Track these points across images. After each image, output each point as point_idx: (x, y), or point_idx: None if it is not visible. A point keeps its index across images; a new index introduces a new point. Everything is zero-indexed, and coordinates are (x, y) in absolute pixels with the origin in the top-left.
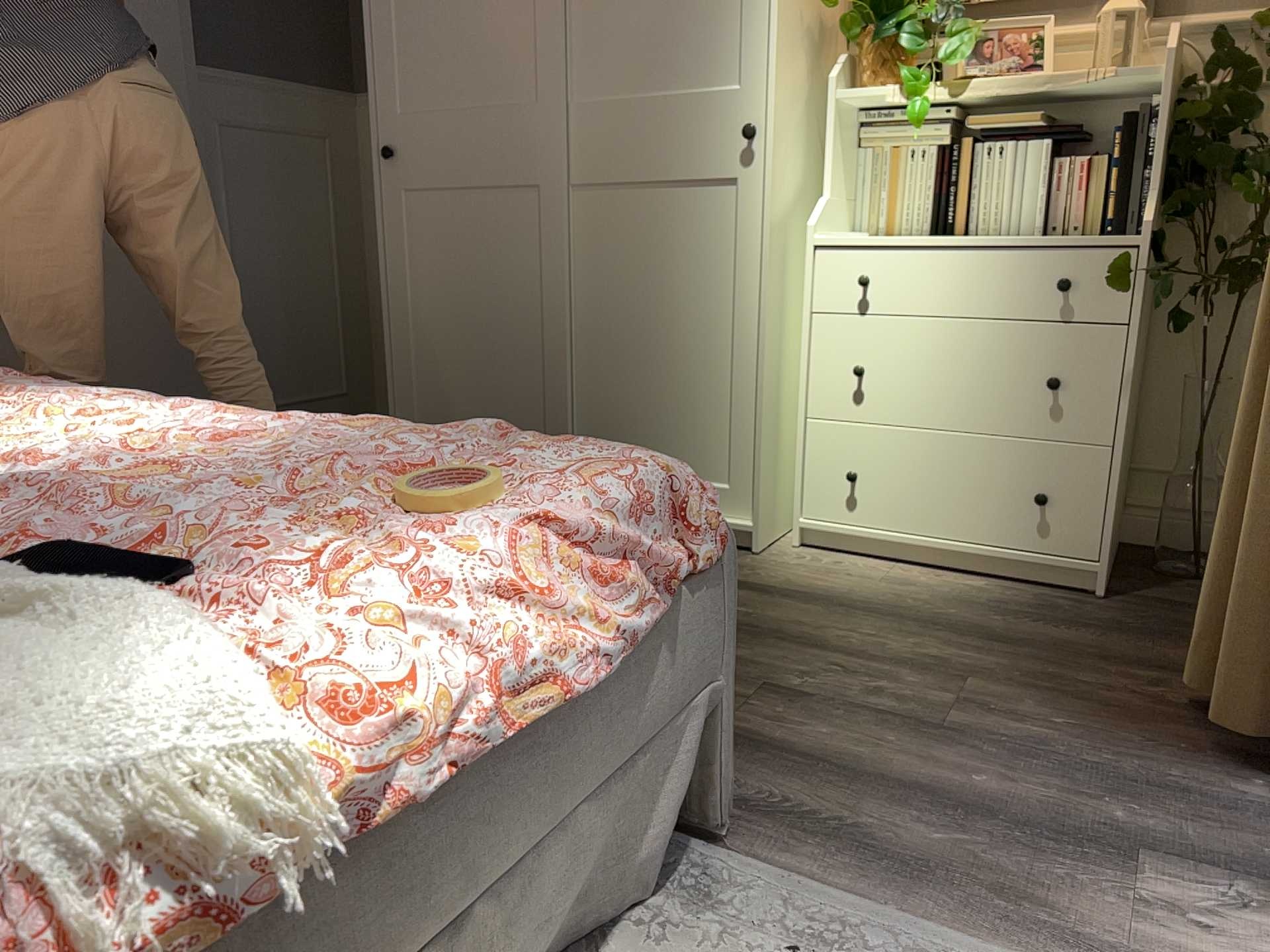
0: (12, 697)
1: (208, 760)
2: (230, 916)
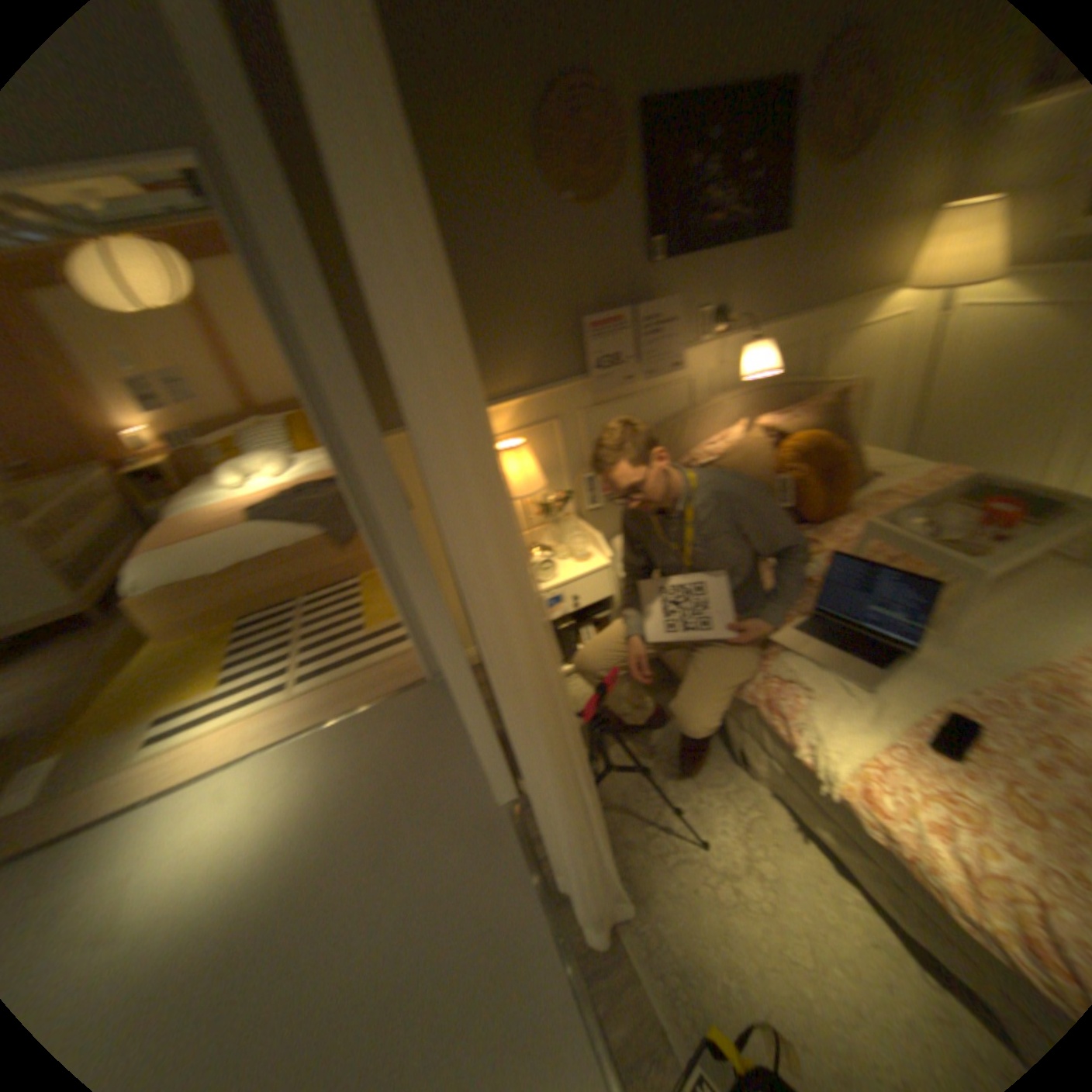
0: (873, 730)
1: (857, 770)
2: (838, 789)
